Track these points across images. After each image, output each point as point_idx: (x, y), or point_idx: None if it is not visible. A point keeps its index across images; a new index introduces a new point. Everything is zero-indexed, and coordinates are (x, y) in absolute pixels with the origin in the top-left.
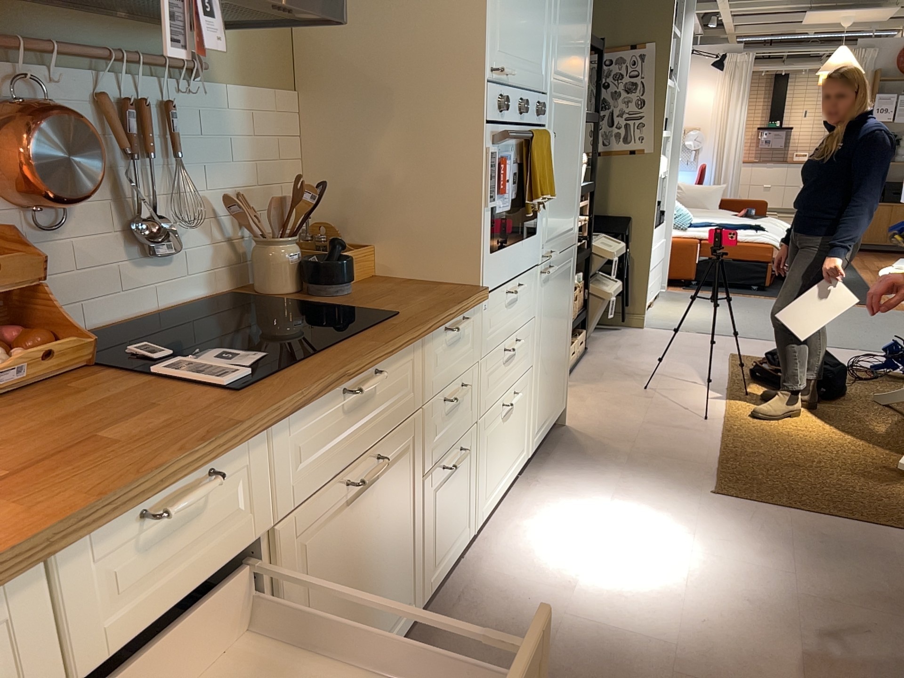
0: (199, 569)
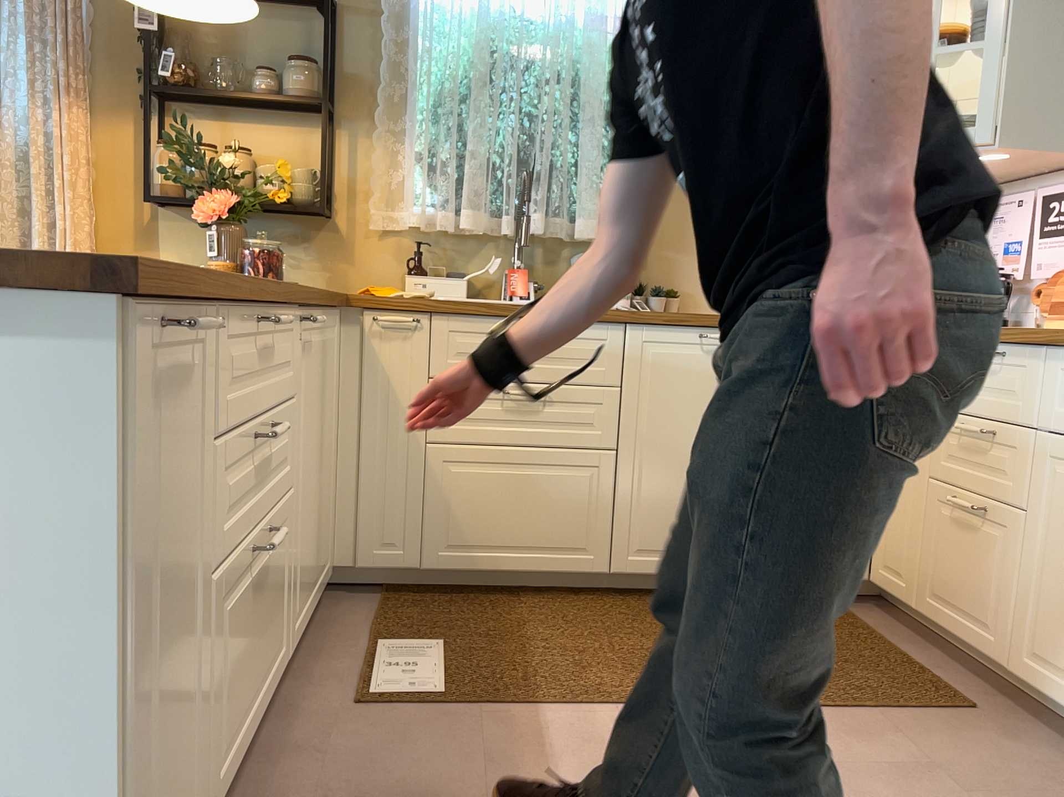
0: (992, 409)
